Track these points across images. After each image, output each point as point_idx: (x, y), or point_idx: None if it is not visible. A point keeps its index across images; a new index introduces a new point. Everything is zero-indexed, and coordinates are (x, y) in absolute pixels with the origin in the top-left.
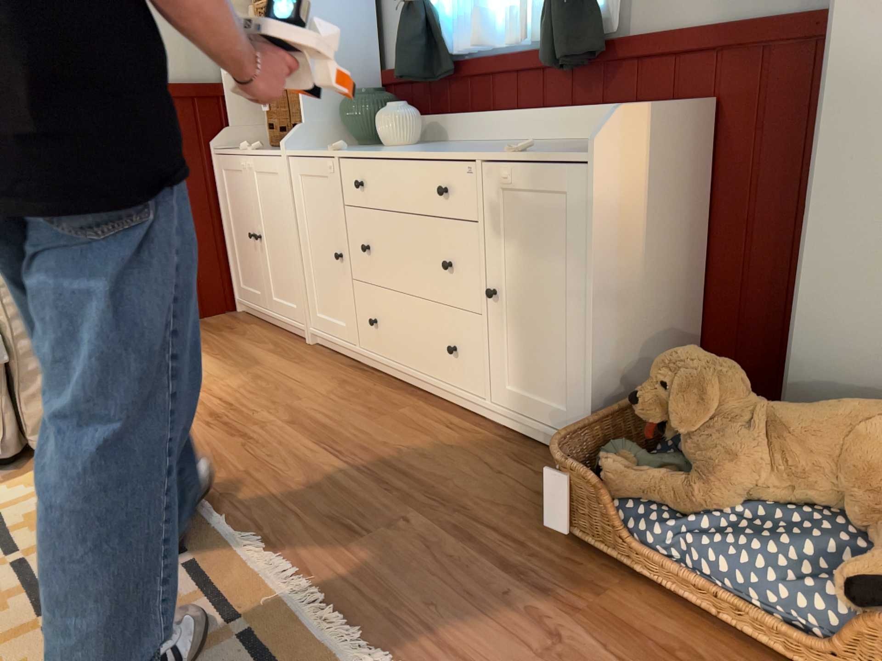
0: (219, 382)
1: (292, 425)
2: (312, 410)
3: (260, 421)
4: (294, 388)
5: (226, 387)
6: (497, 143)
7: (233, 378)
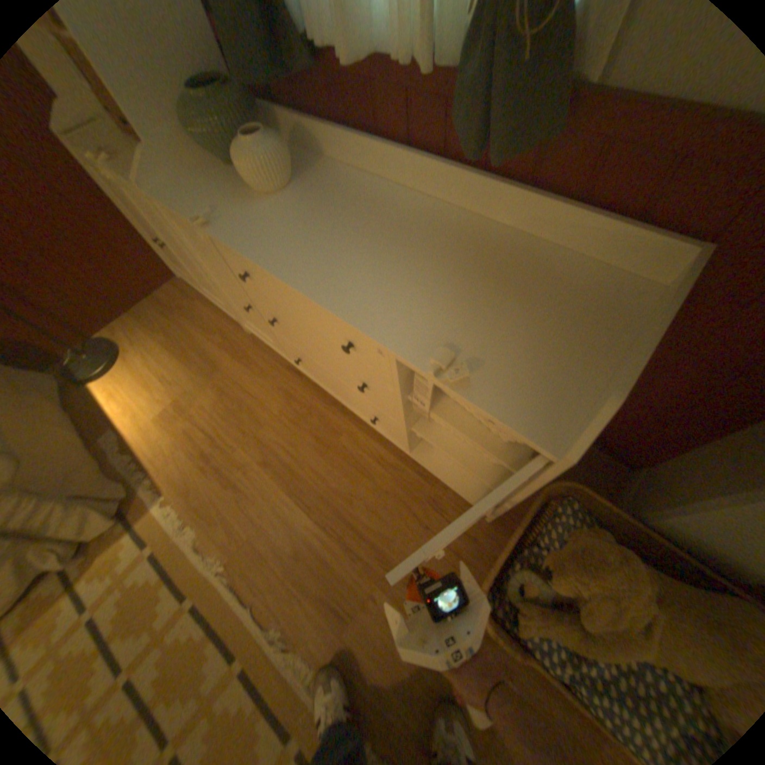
0: (194, 403)
1: (265, 467)
2: (274, 441)
3: (240, 463)
4: (253, 407)
5: (200, 409)
6: (393, 197)
7: (203, 395)
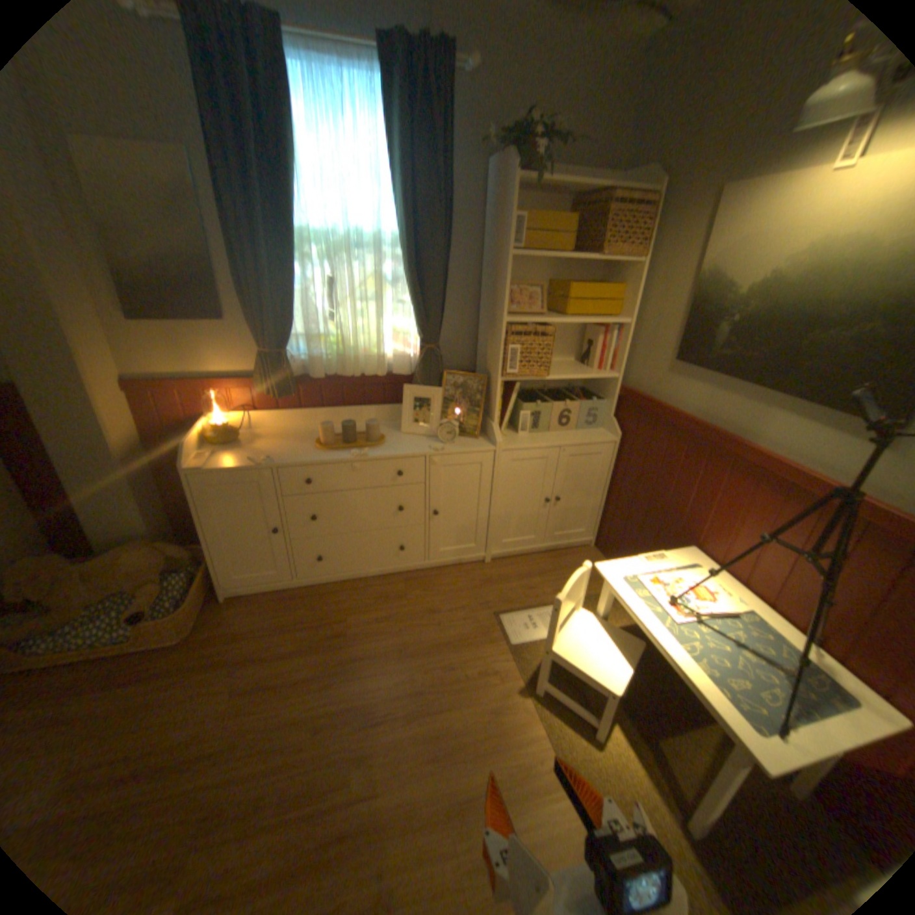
0: None
1: None
2: None
3: None
4: None
5: None
6: None
7: None
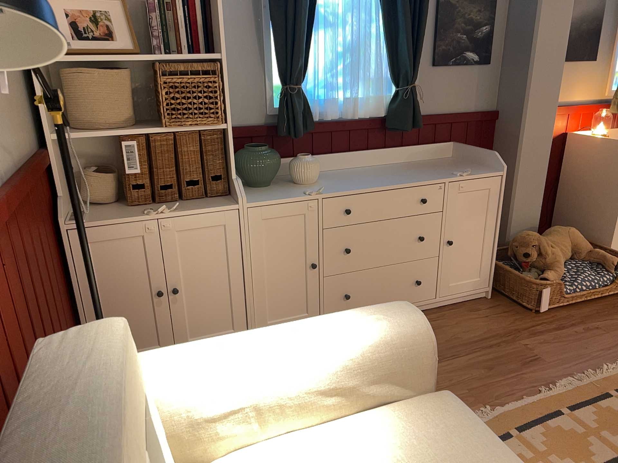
0: None
1: None
2: None
3: None
4: None
5: None
6: (359, 170)
7: None
